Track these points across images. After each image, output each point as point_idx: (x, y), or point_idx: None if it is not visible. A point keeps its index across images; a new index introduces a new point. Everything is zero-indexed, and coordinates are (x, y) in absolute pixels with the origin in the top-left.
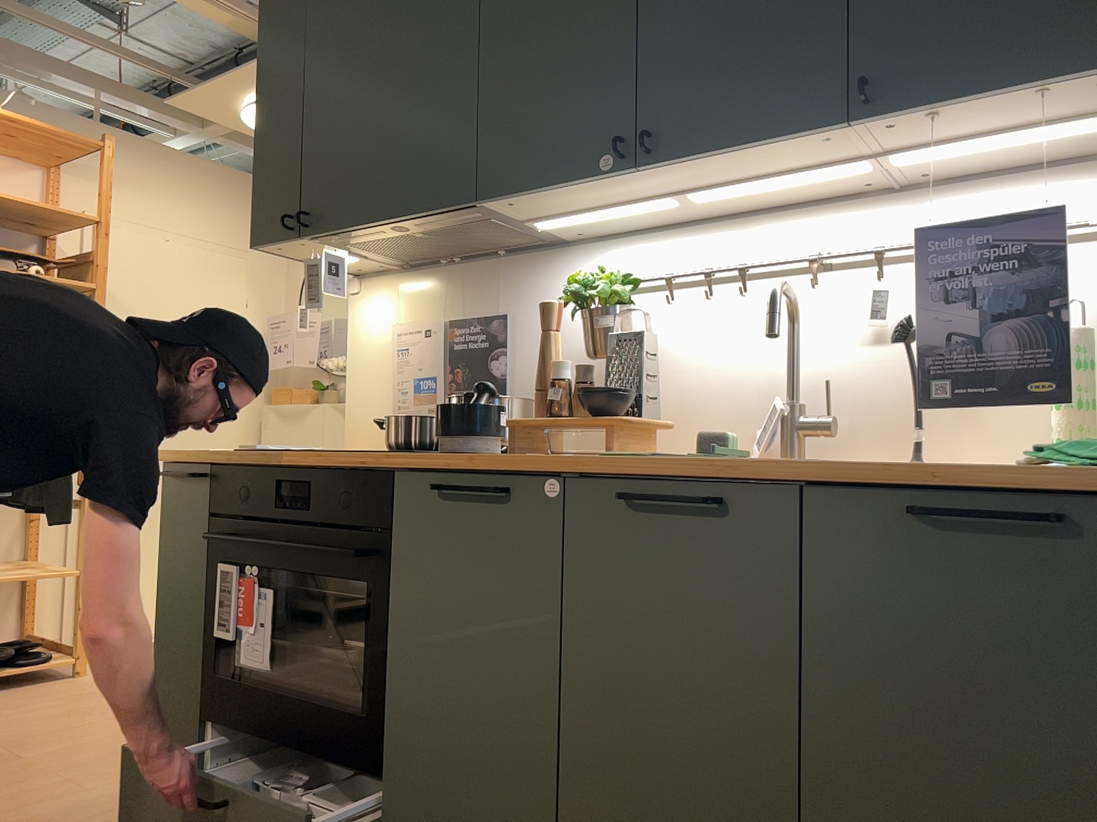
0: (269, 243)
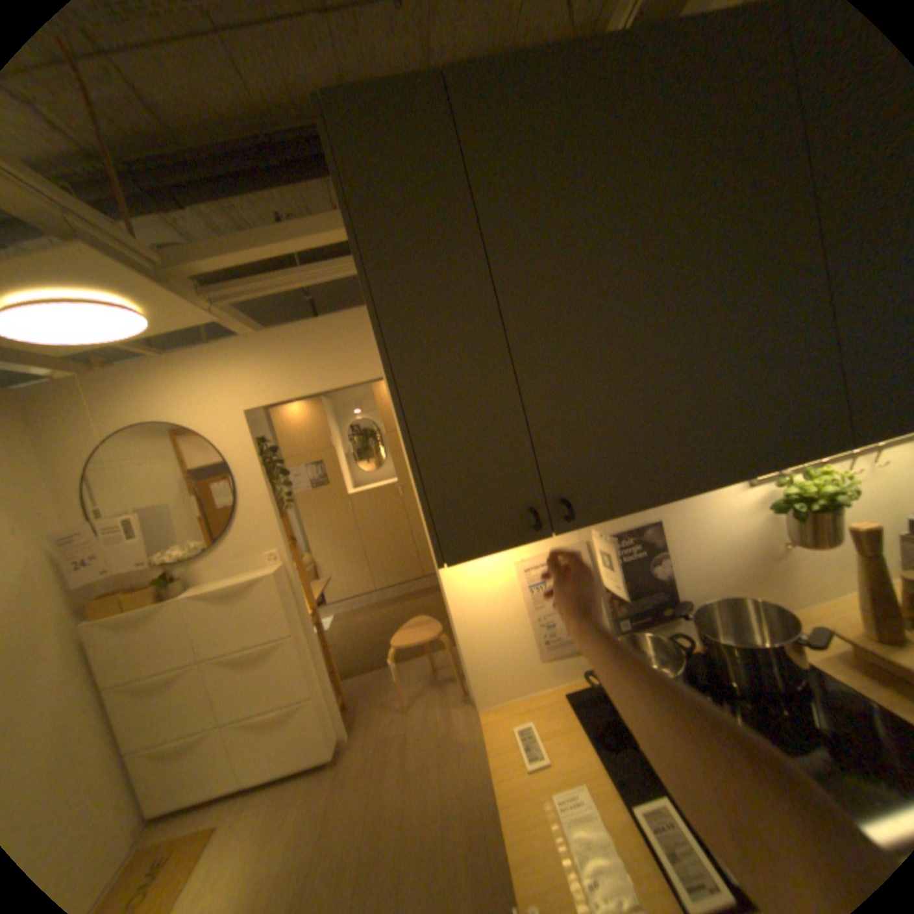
0: (475, 551)
